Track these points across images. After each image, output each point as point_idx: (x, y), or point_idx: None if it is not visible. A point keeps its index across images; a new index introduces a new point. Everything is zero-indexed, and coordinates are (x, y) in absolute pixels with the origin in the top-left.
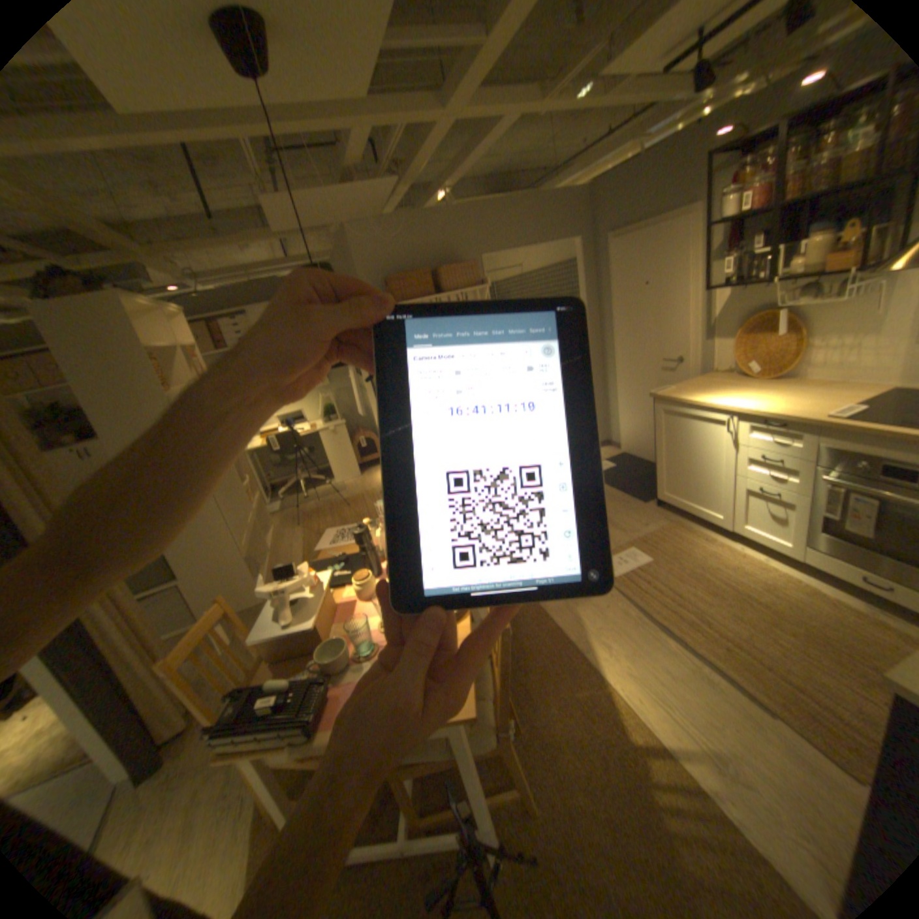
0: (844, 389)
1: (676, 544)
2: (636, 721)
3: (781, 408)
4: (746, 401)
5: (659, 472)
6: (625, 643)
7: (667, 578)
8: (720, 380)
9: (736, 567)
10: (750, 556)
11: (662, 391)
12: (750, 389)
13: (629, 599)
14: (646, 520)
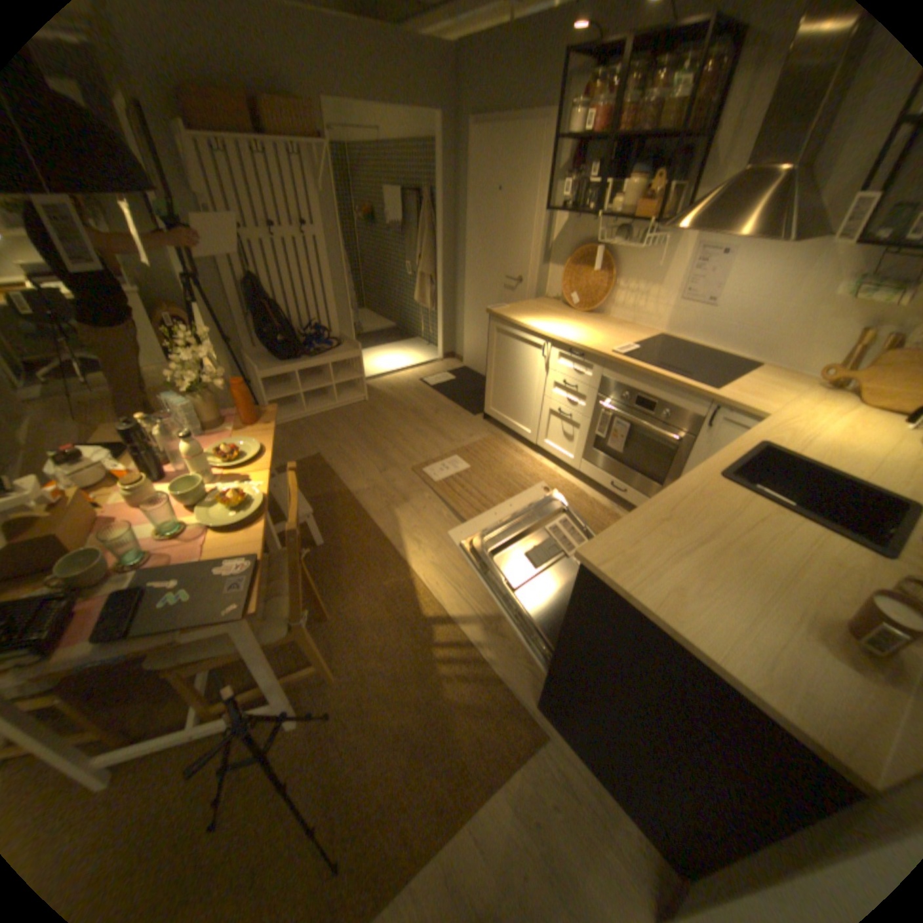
0: (631, 329)
1: (491, 453)
2: (430, 598)
3: (583, 339)
4: (560, 329)
5: (487, 388)
6: (432, 537)
7: (478, 482)
8: (547, 306)
9: (532, 474)
10: (544, 465)
11: (498, 308)
12: (566, 318)
13: (443, 500)
14: (471, 431)
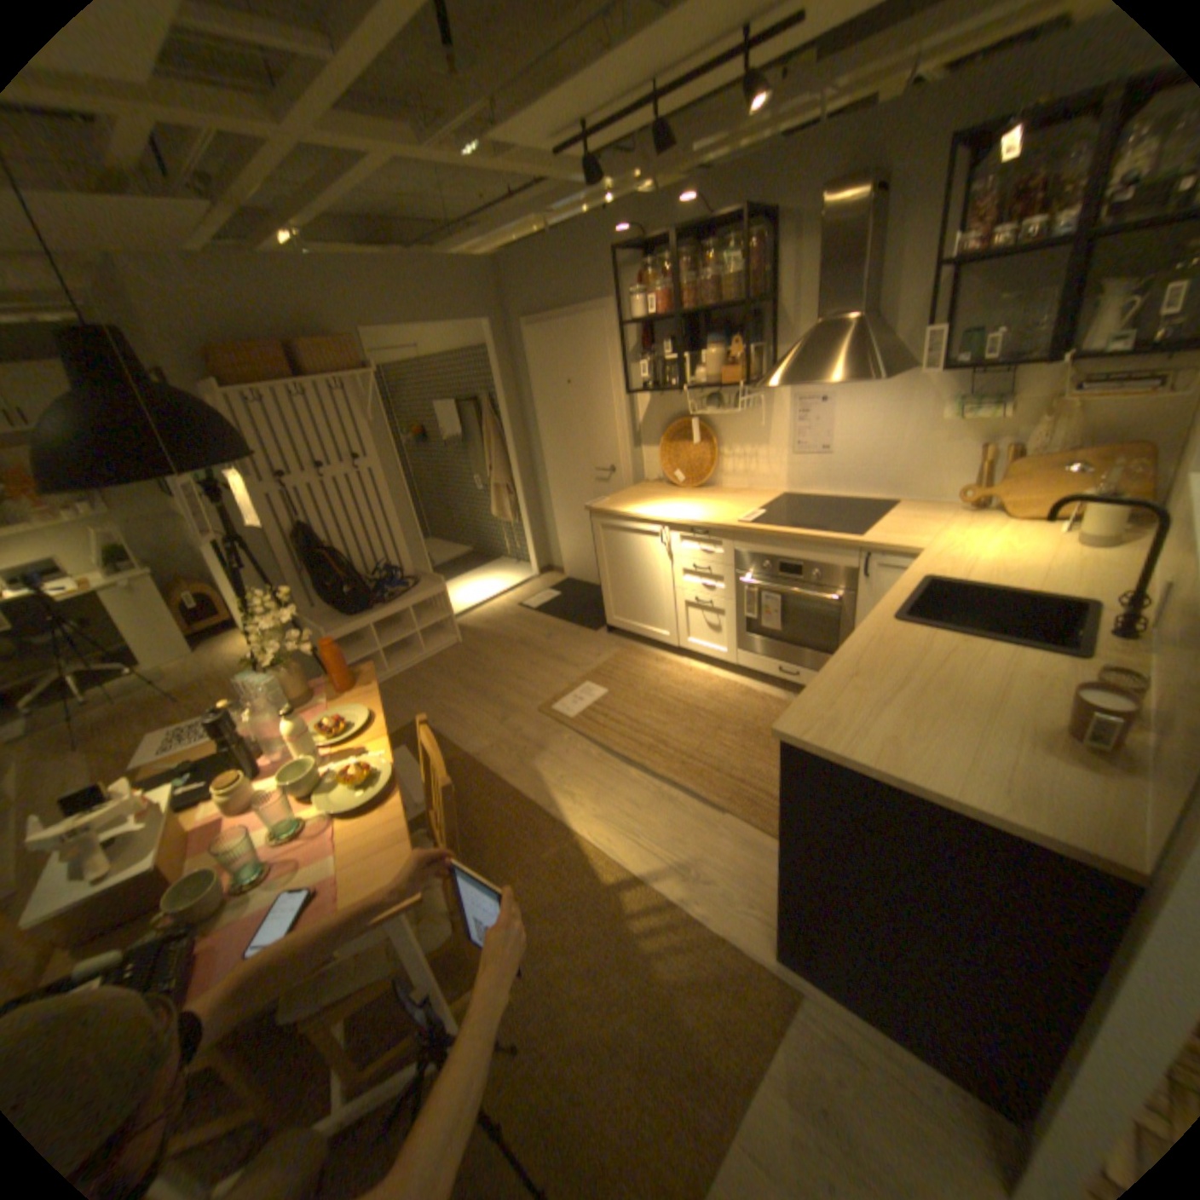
0: (749, 496)
1: (629, 669)
2: (605, 861)
3: (702, 516)
4: (673, 511)
5: (604, 594)
6: (586, 785)
7: (623, 707)
8: (651, 490)
9: (684, 681)
10: (695, 668)
11: (597, 503)
12: (676, 498)
13: (587, 738)
14: (598, 649)
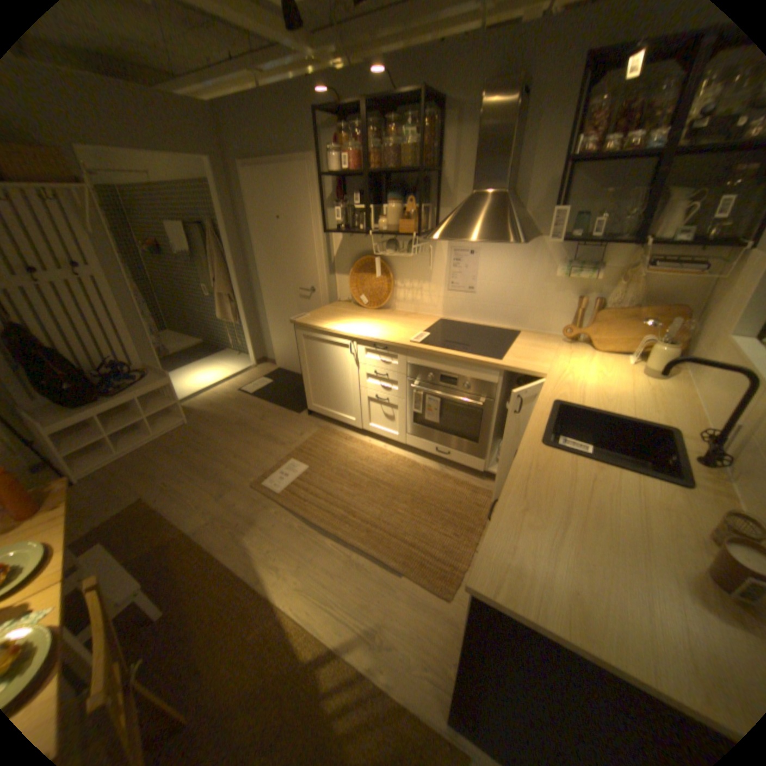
0: (416, 319)
1: (325, 447)
2: (303, 636)
3: (382, 334)
4: (360, 328)
5: (306, 387)
6: (289, 558)
7: (320, 481)
8: (343, 309)
9: (367, 457)
10: (374, 445)
11: (300, 318)
12: (362, 317)
13: (290, 511)
14: (301, 429)
